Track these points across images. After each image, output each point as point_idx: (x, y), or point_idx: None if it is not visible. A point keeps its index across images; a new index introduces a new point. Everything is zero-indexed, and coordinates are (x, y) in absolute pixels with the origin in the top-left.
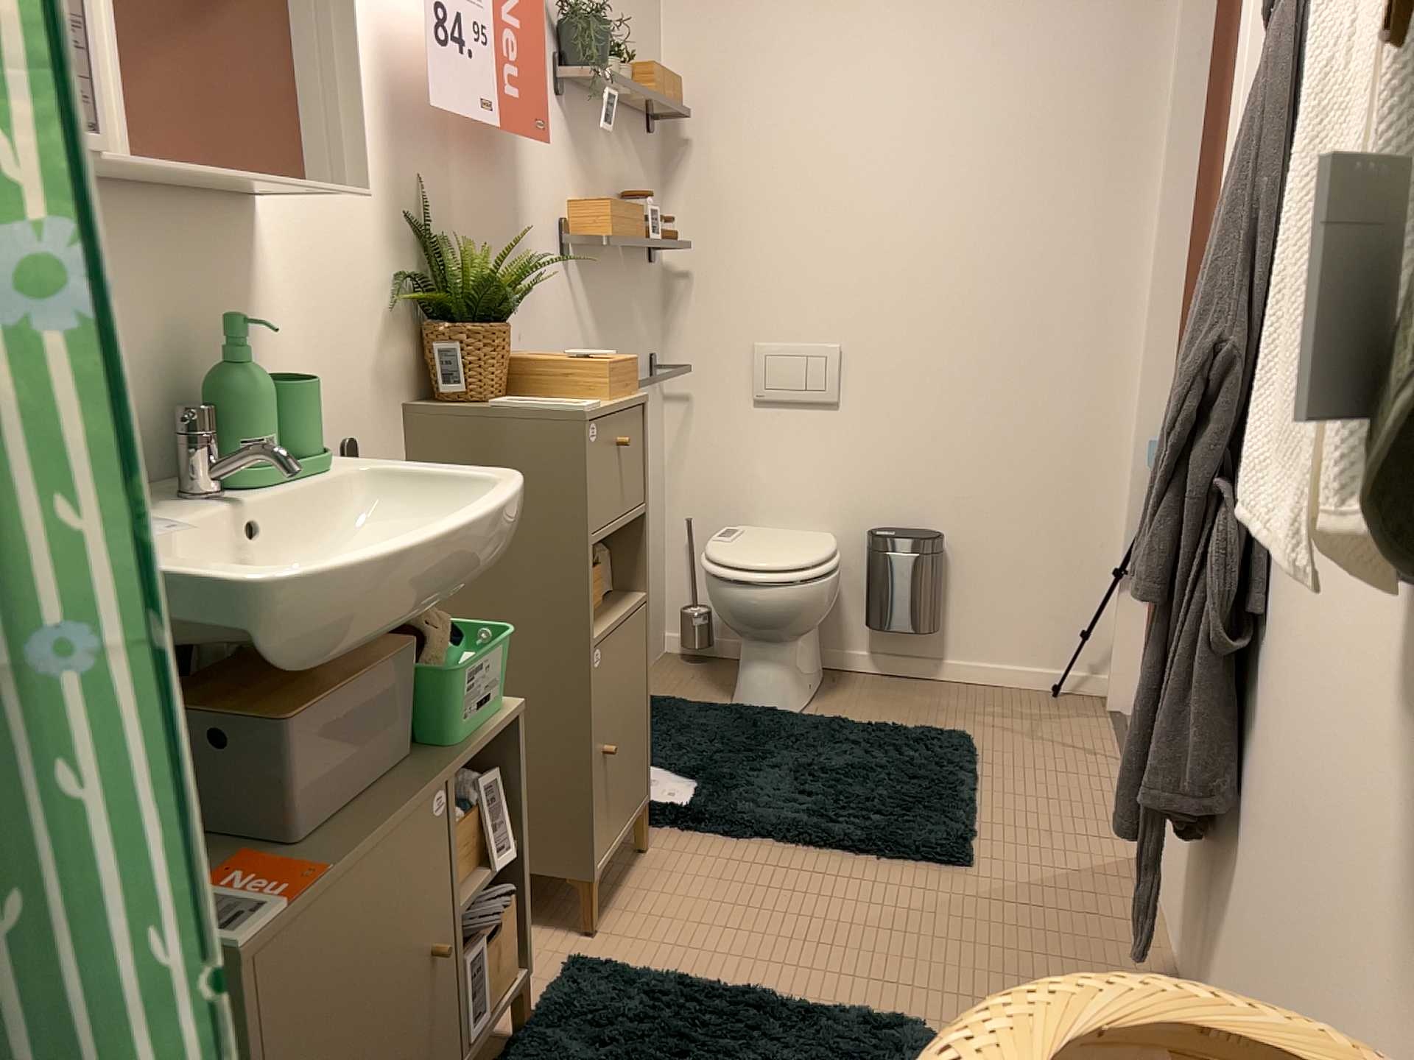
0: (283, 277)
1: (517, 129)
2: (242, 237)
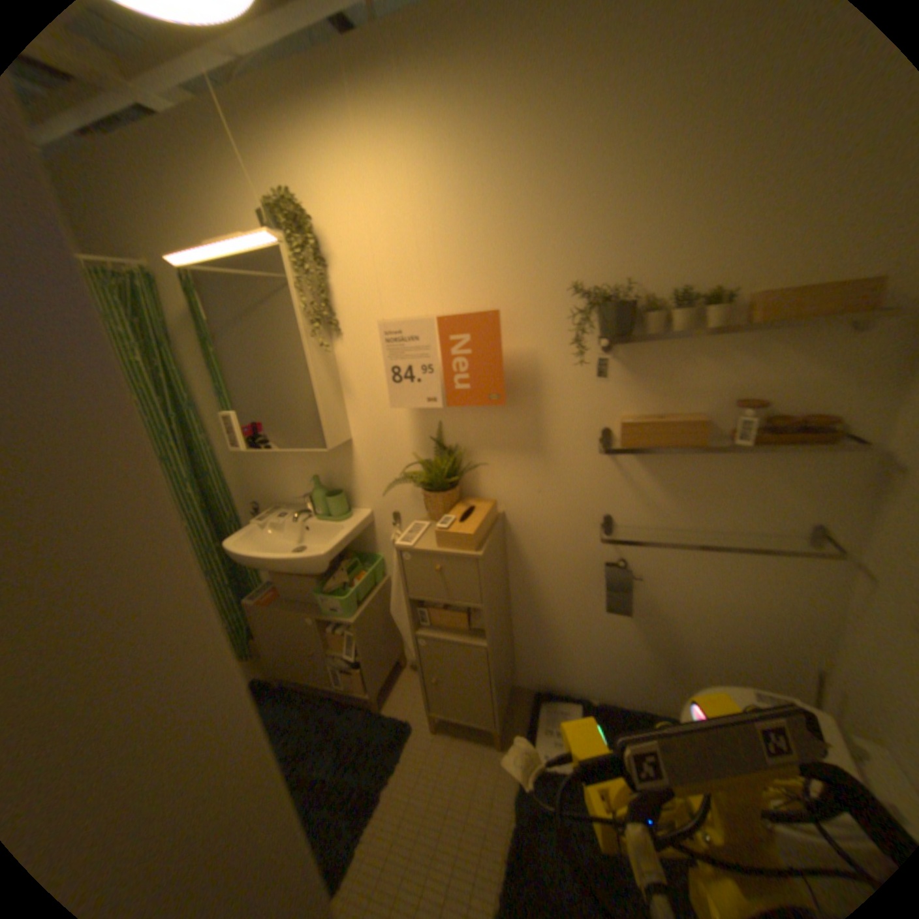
0: (362, 460)
1: (463, 402)
2: (345, 449)
